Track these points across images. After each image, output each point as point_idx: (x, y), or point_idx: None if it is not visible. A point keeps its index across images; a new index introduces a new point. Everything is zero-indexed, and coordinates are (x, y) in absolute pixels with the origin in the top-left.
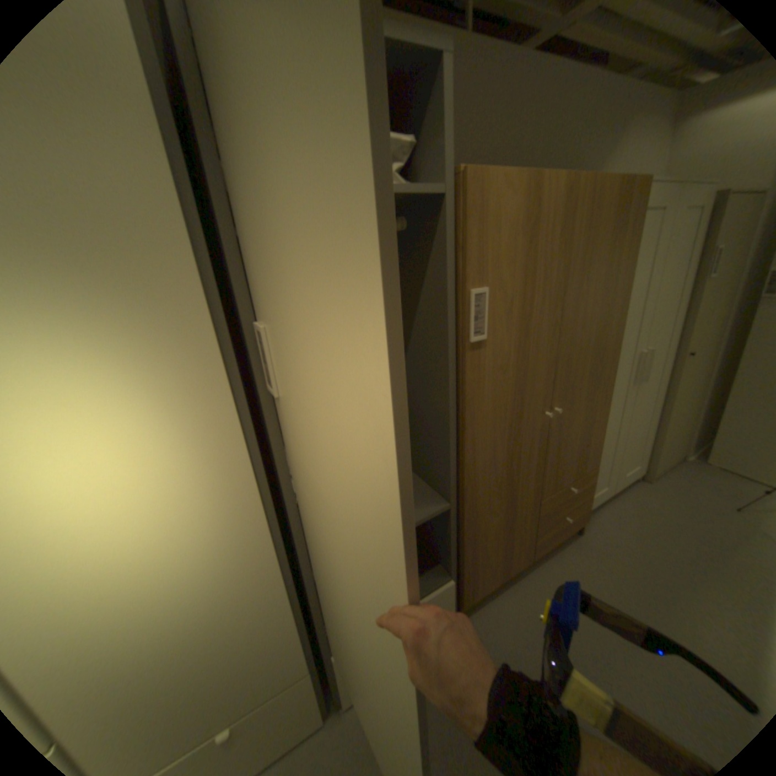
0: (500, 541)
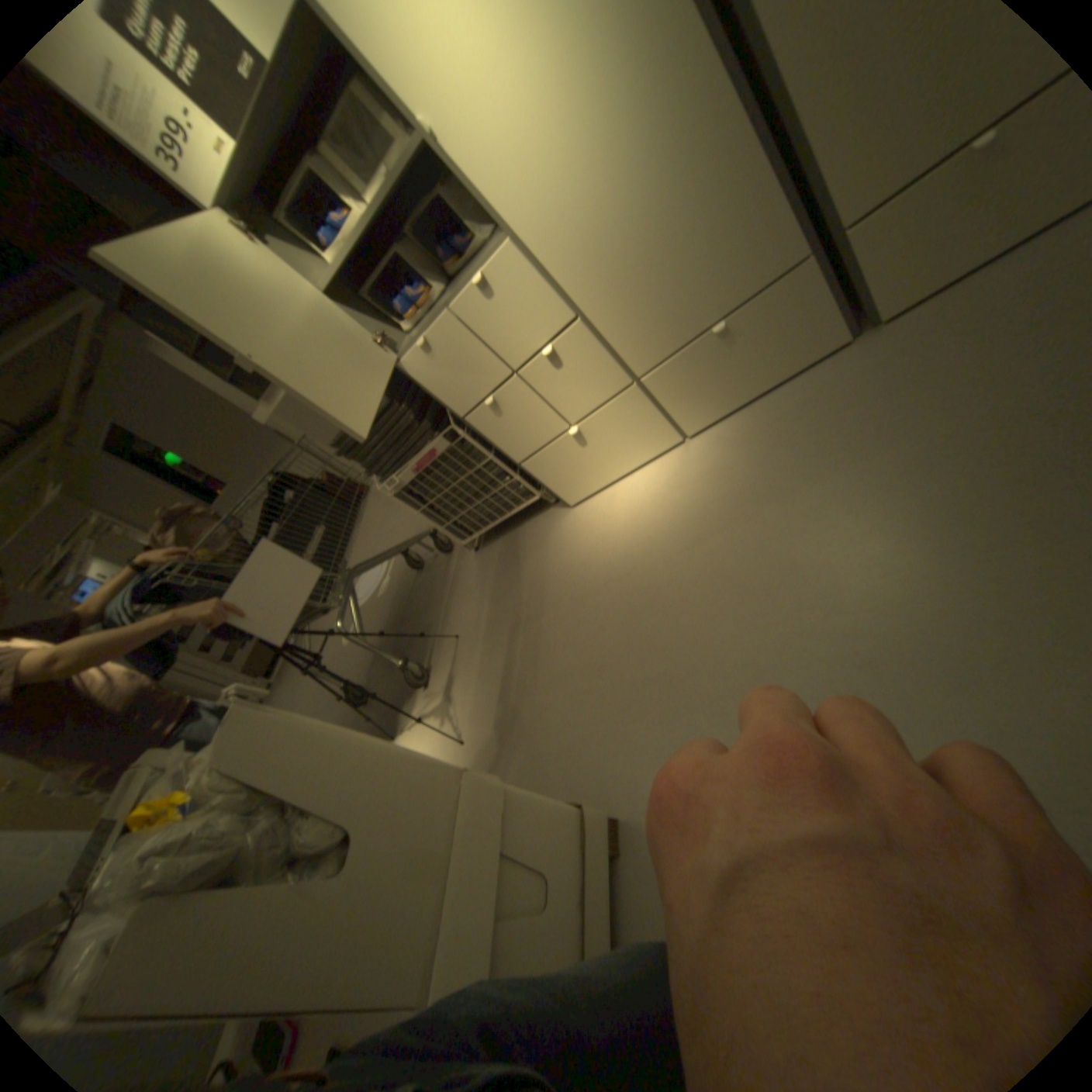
0: None
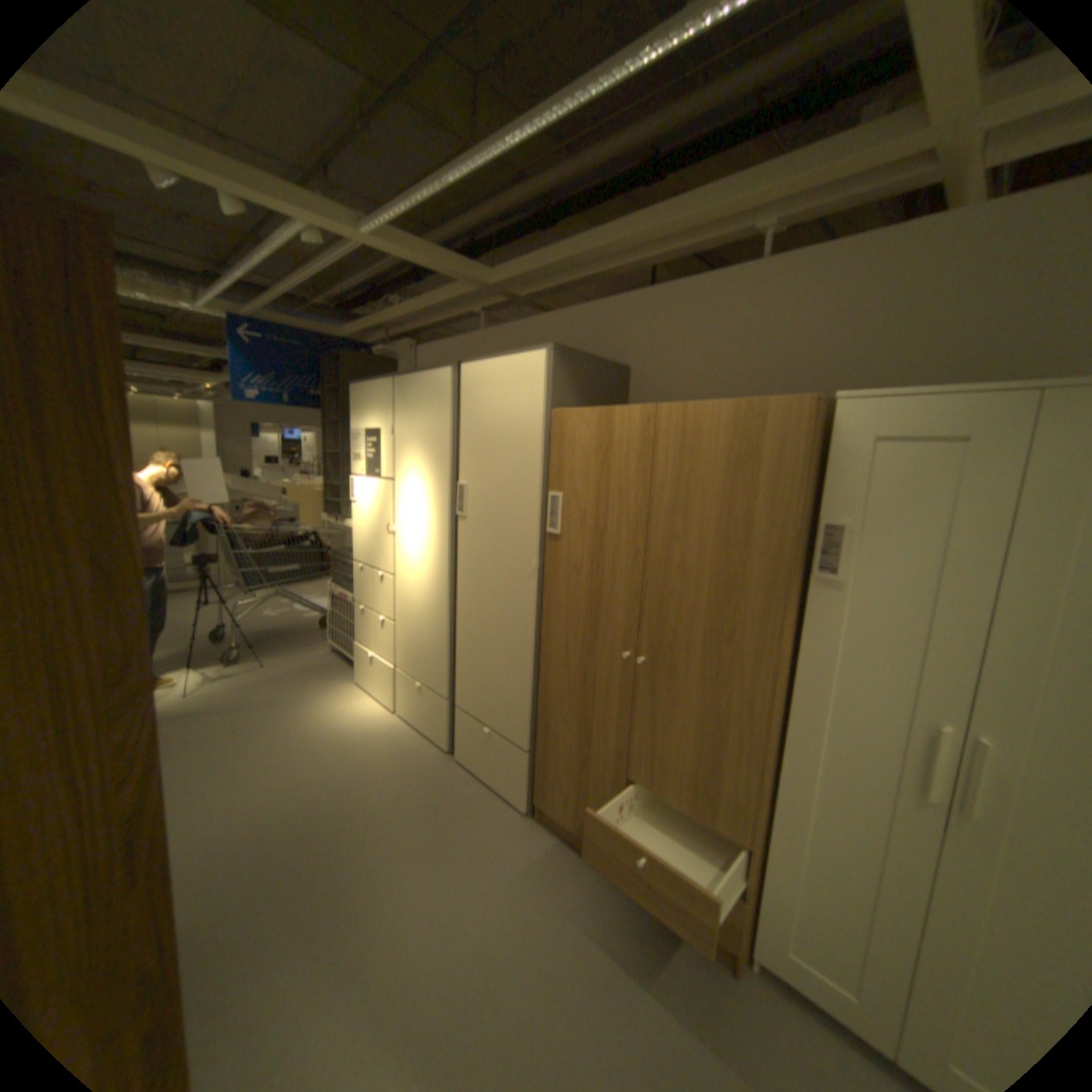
0: (574, 768)
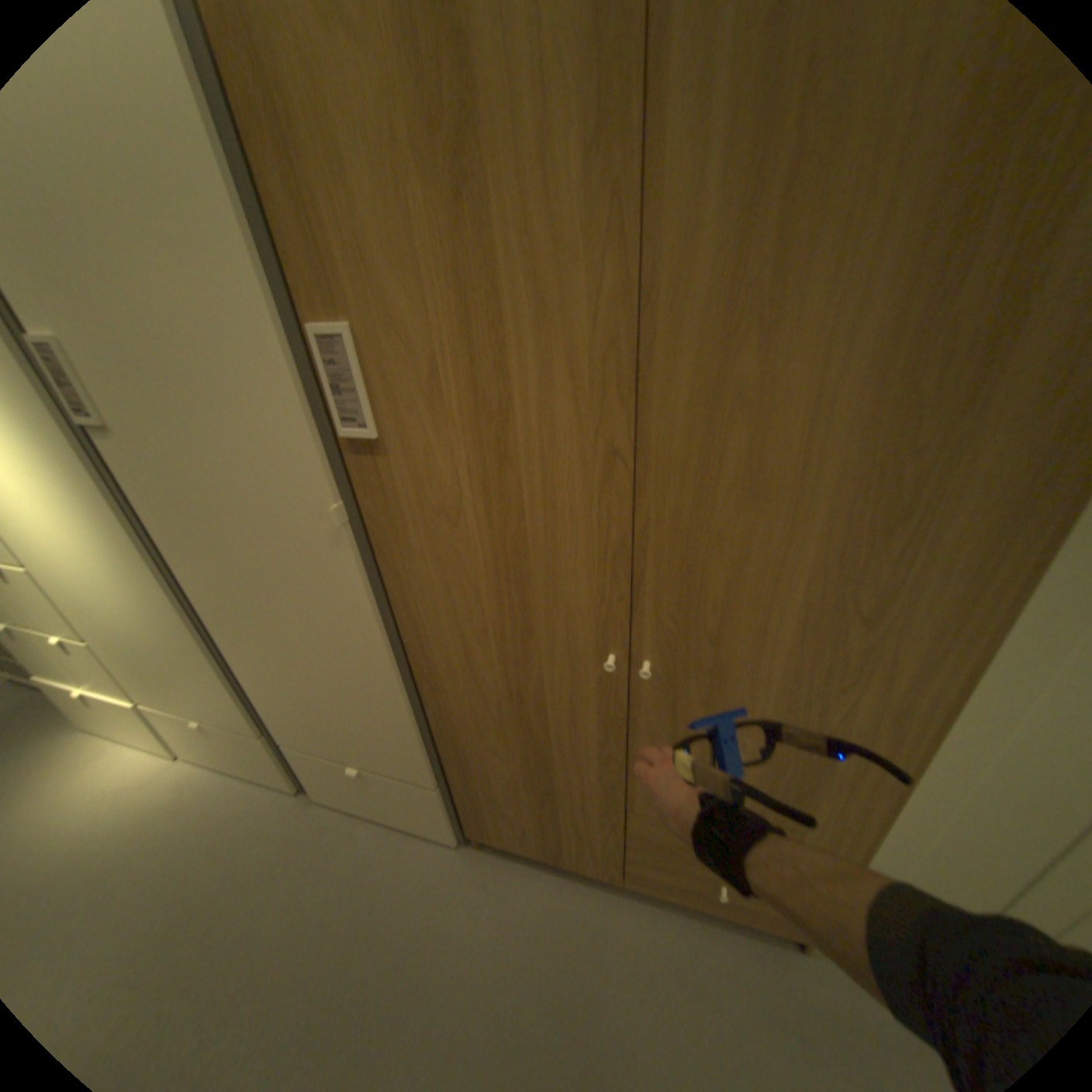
0: (524, 801)
